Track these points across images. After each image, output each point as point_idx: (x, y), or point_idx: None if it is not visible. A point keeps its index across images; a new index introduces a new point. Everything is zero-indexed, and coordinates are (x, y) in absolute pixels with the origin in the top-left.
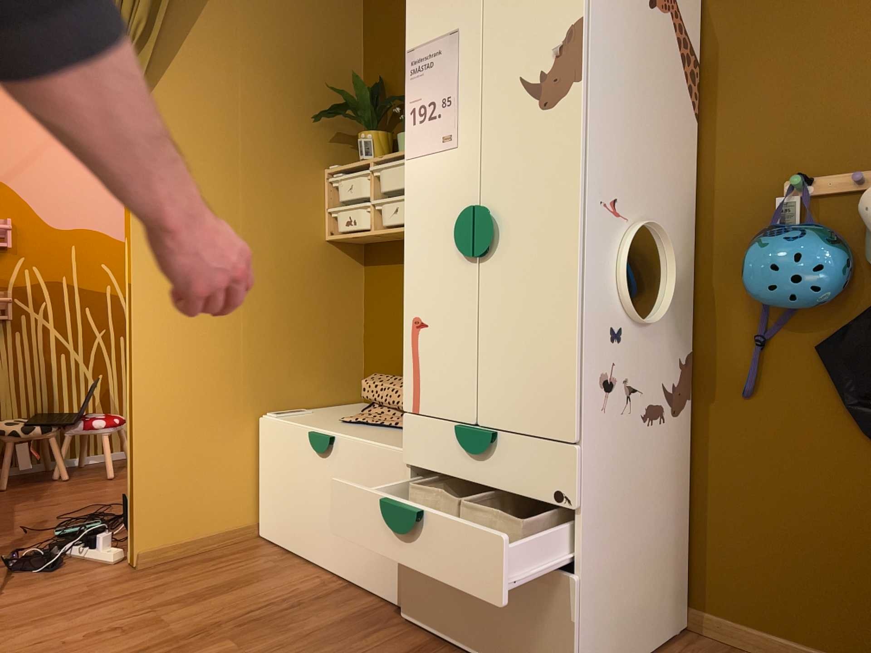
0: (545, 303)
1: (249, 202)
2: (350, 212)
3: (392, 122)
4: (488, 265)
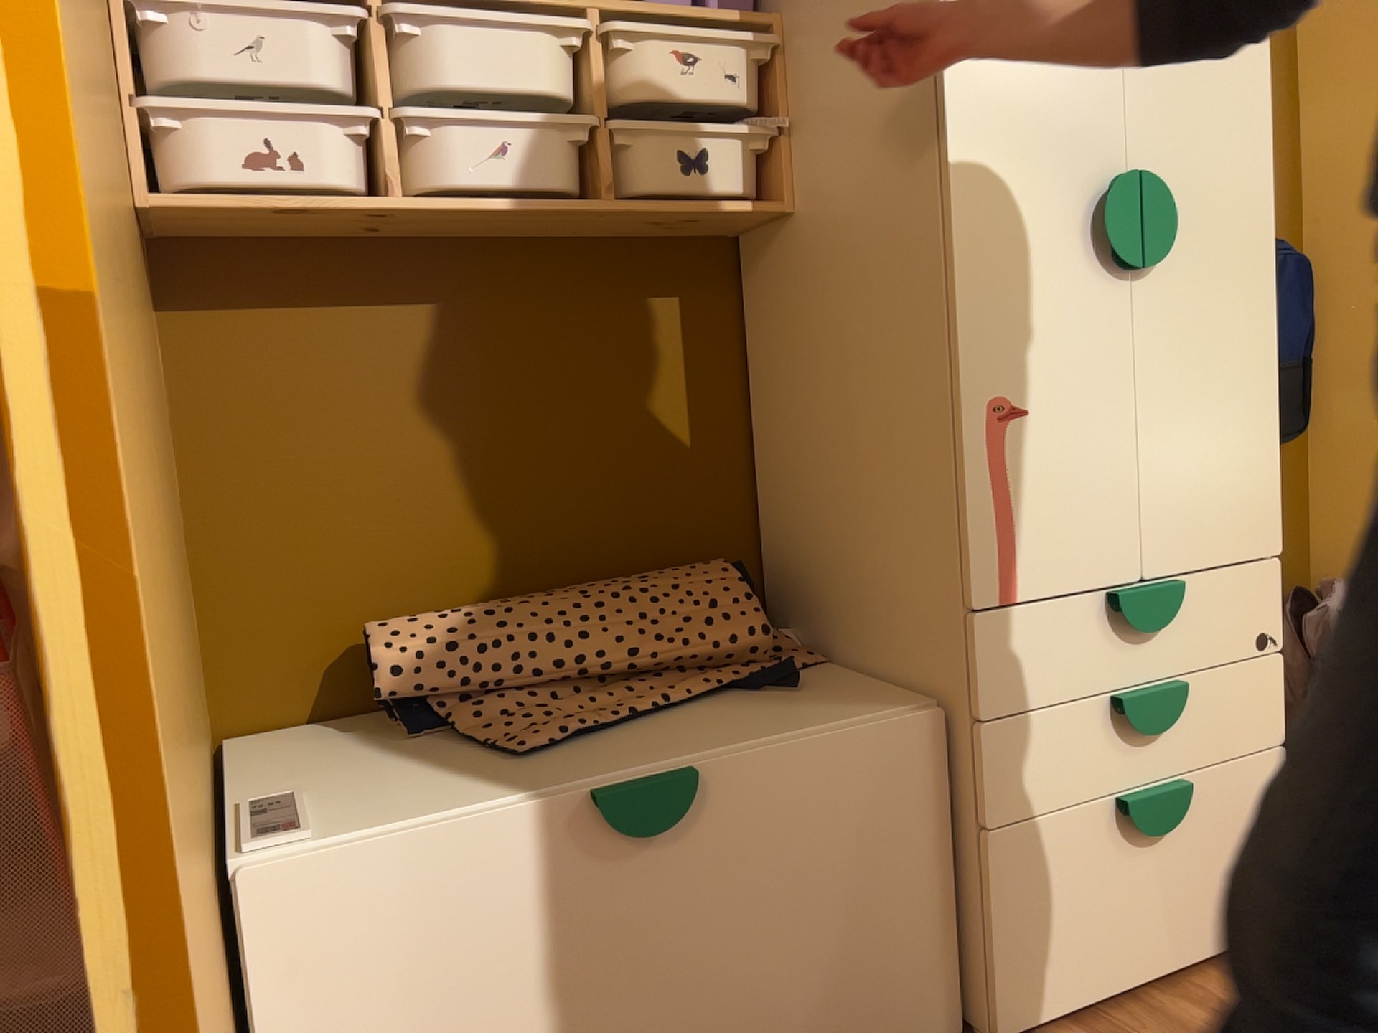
0: (1237, 349)
1: None
2: (270, 130)
3: None
4: (1149, 287)
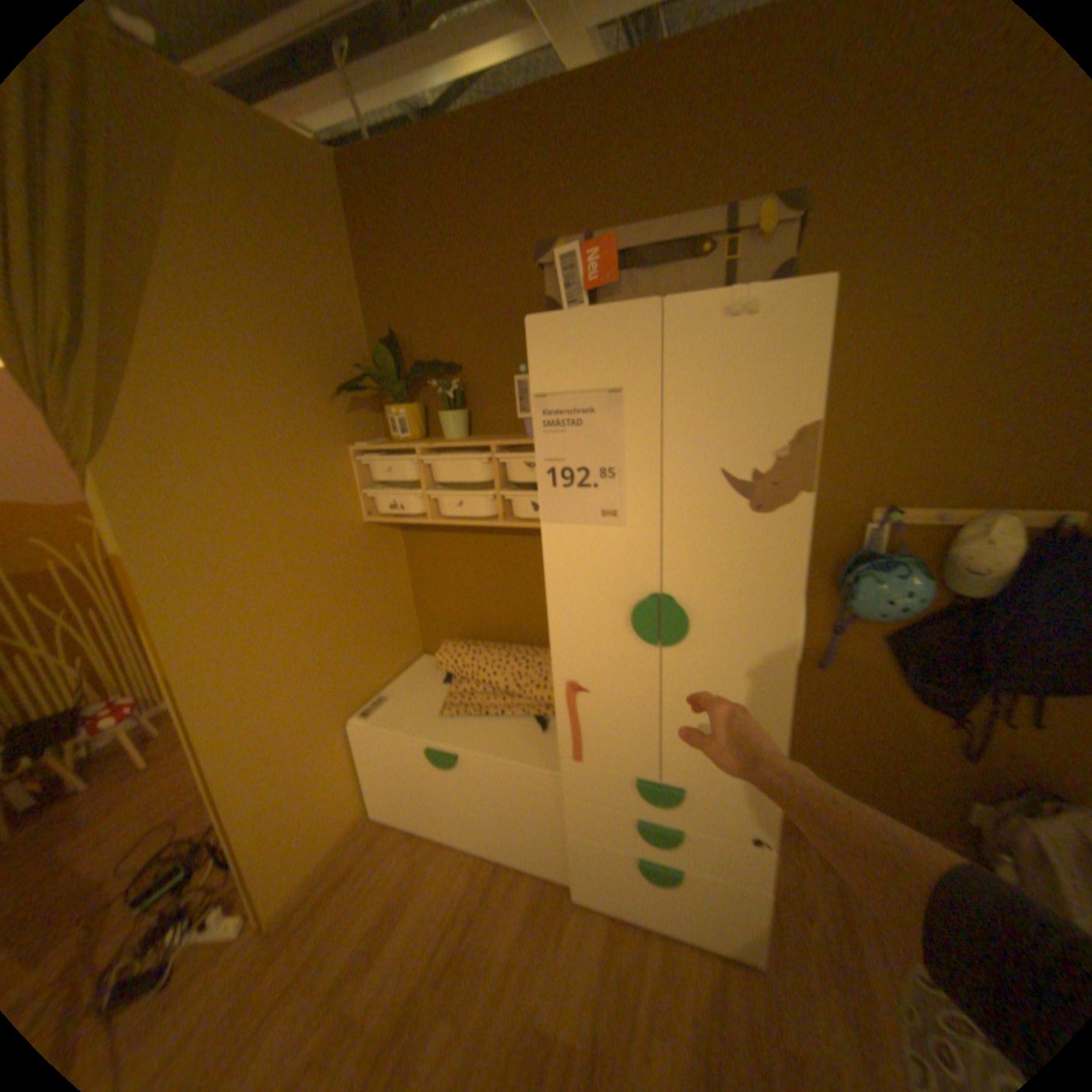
0: (748, 696)
1: (280, 516)
2: (394, 496)
3: (415, 384)
4: (672, 651)
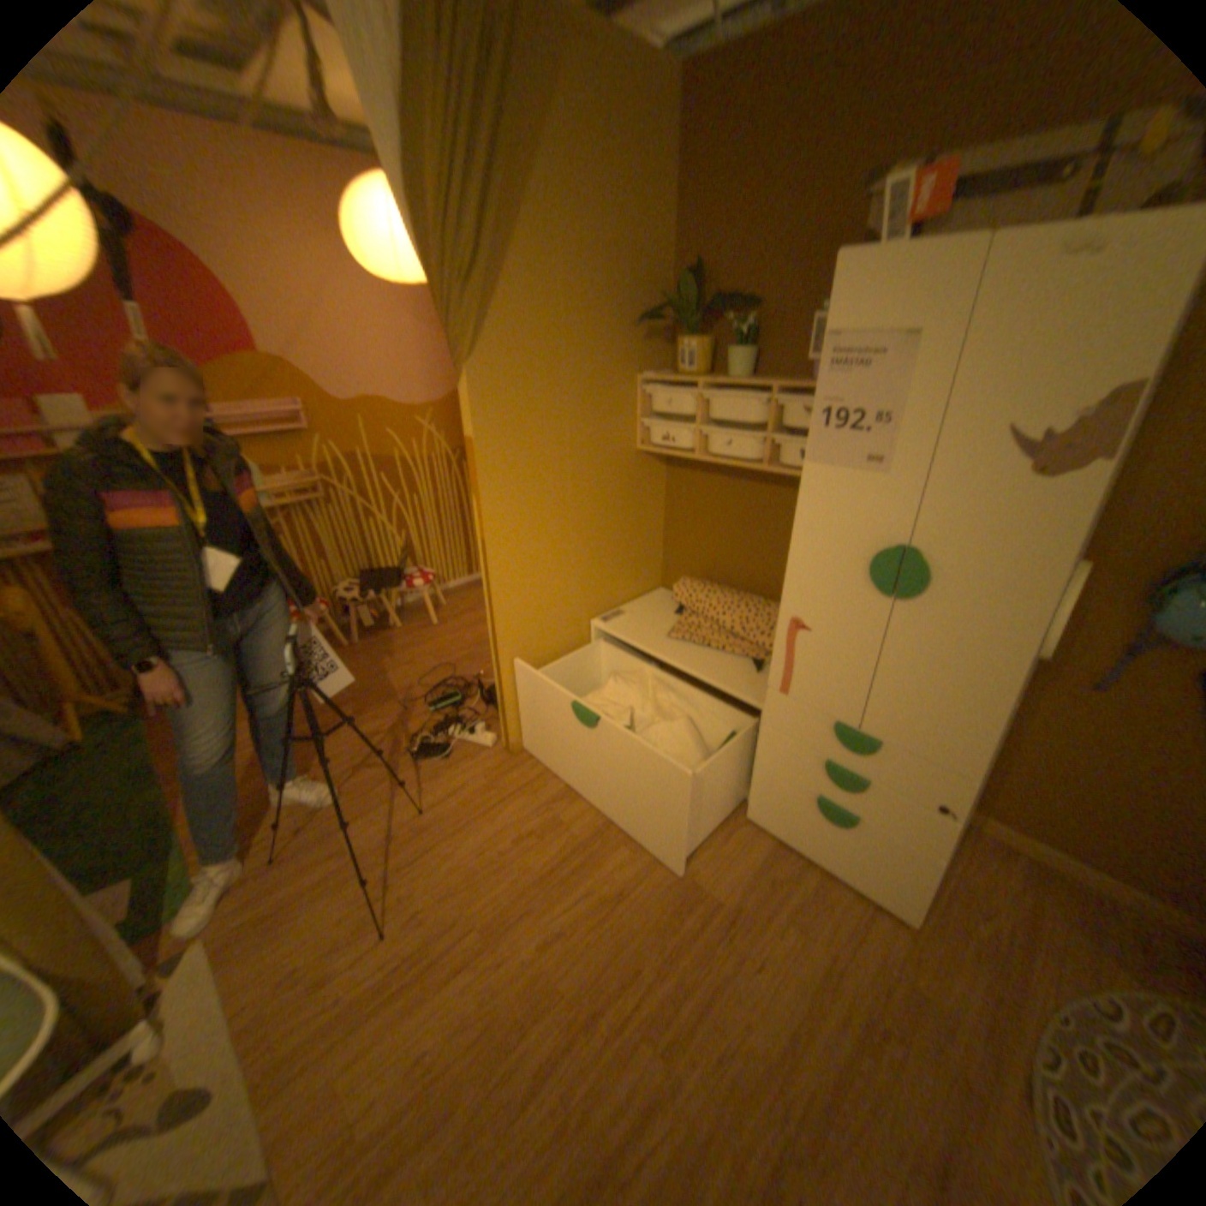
0: (974, 666)
1: (574, 431)
2: (668, 429)
3: (710, 318)
4: (905, 607)
